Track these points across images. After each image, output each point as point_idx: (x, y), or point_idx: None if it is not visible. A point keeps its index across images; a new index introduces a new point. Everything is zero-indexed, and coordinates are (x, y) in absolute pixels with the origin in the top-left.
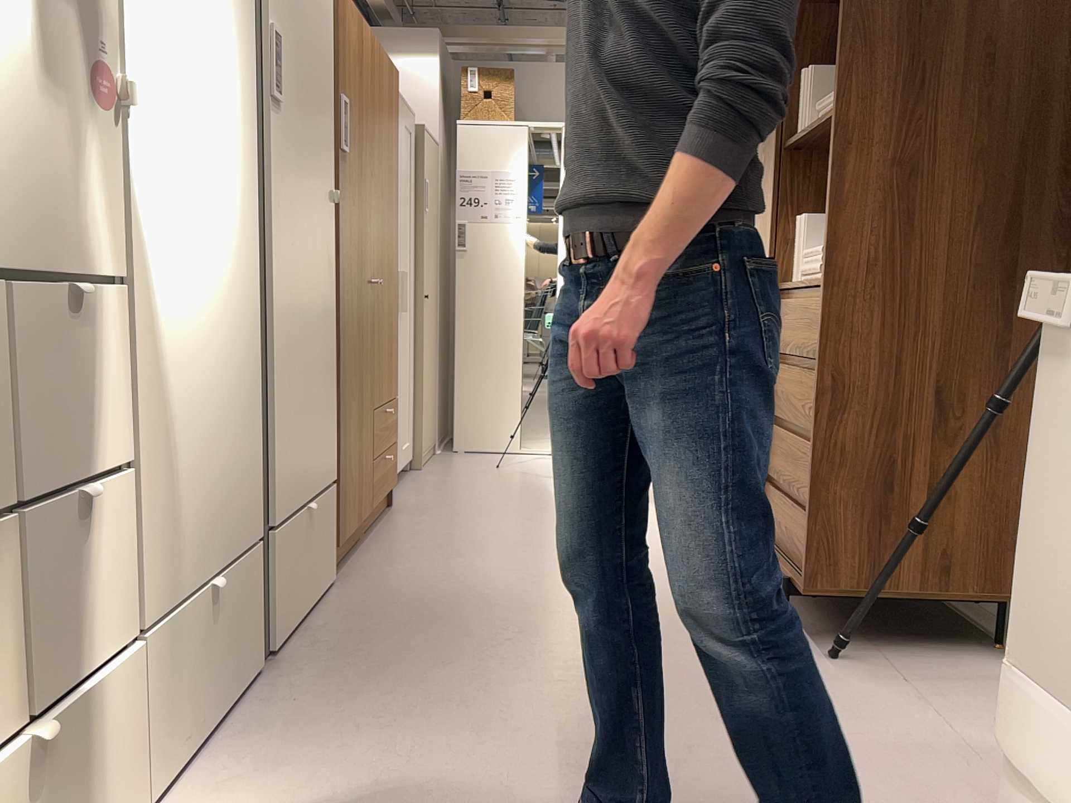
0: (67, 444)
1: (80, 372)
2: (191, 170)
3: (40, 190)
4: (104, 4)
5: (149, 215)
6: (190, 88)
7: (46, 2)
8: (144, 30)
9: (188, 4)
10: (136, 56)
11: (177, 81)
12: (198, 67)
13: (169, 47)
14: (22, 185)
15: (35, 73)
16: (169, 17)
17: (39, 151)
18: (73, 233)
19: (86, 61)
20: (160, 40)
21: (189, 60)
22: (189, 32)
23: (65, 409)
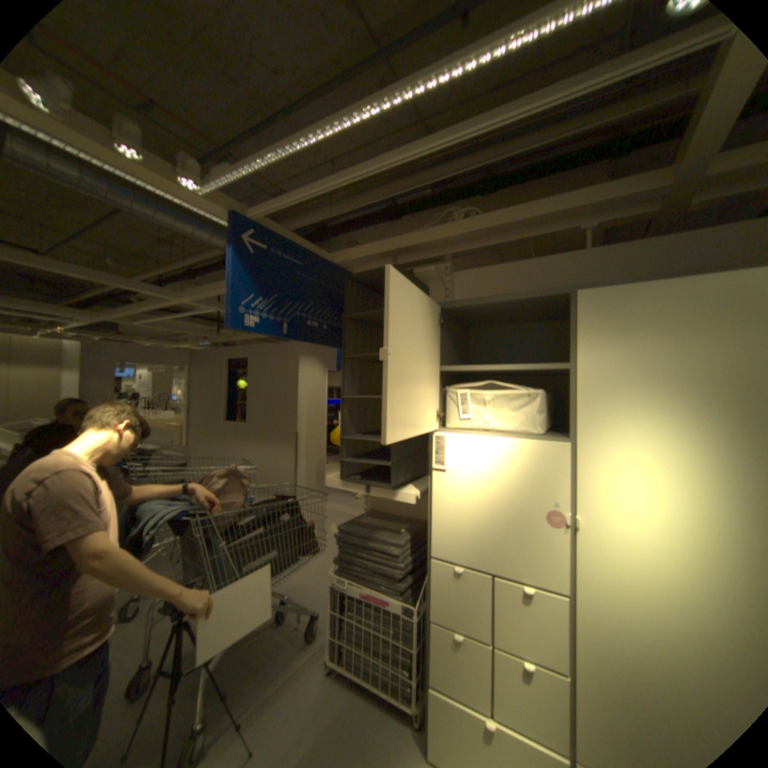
0: (527, 645)
1: (538, 624)
2: (662, 562)
3: (520, 555)
4: (569, 489)
5: (604, 577)
6: (662, 517)
7: (528, 495)
8: (605, 494)
9: (662, 473)
10: (595, 506)
11: (644, 514)
12: (677, 505)
13: (634, 499)
14: (510, 553)
15: (520, 519)
16: (634, 484)
17: (520, 543)
18: (539, 573)
19: (552, 512)
20: (623, 497)
21: (662, 503)
22: (662, 488)
23: (527, 633)
